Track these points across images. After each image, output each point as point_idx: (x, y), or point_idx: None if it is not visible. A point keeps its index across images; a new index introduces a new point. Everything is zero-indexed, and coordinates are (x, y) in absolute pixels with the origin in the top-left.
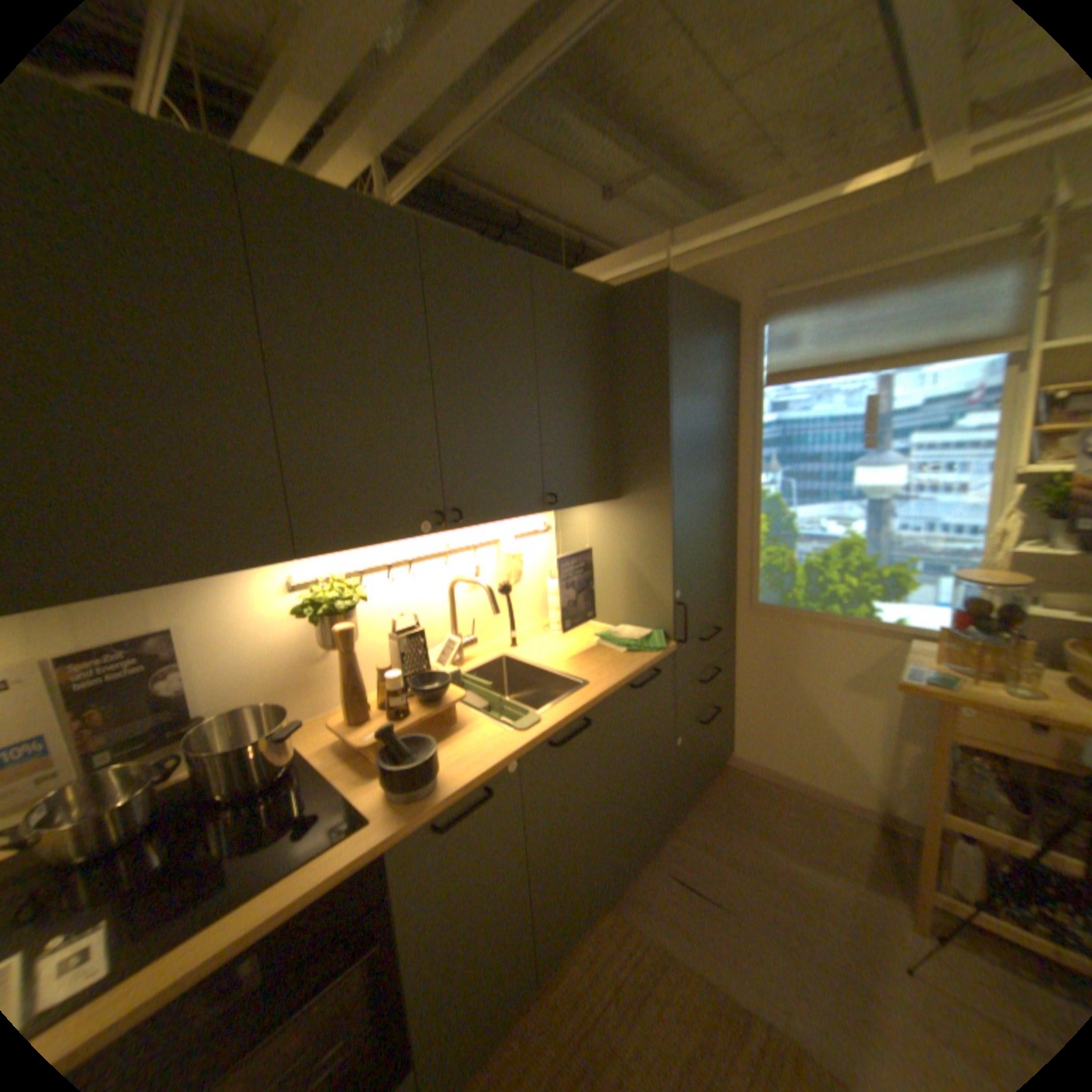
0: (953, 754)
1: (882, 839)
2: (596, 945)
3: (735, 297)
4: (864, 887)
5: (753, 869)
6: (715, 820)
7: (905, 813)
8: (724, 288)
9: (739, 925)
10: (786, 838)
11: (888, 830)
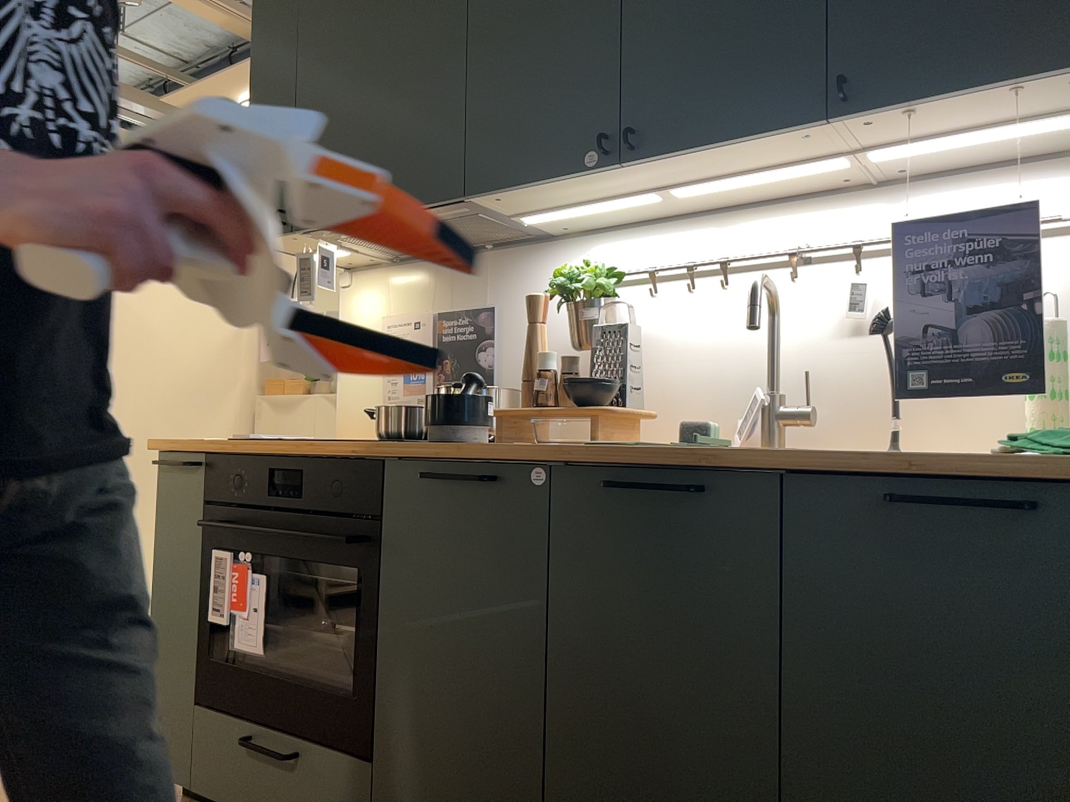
0: None
1: None
2: None
3: None
4: None
5: None
6: None
7: None
8: None
9: None
10: None
11: None
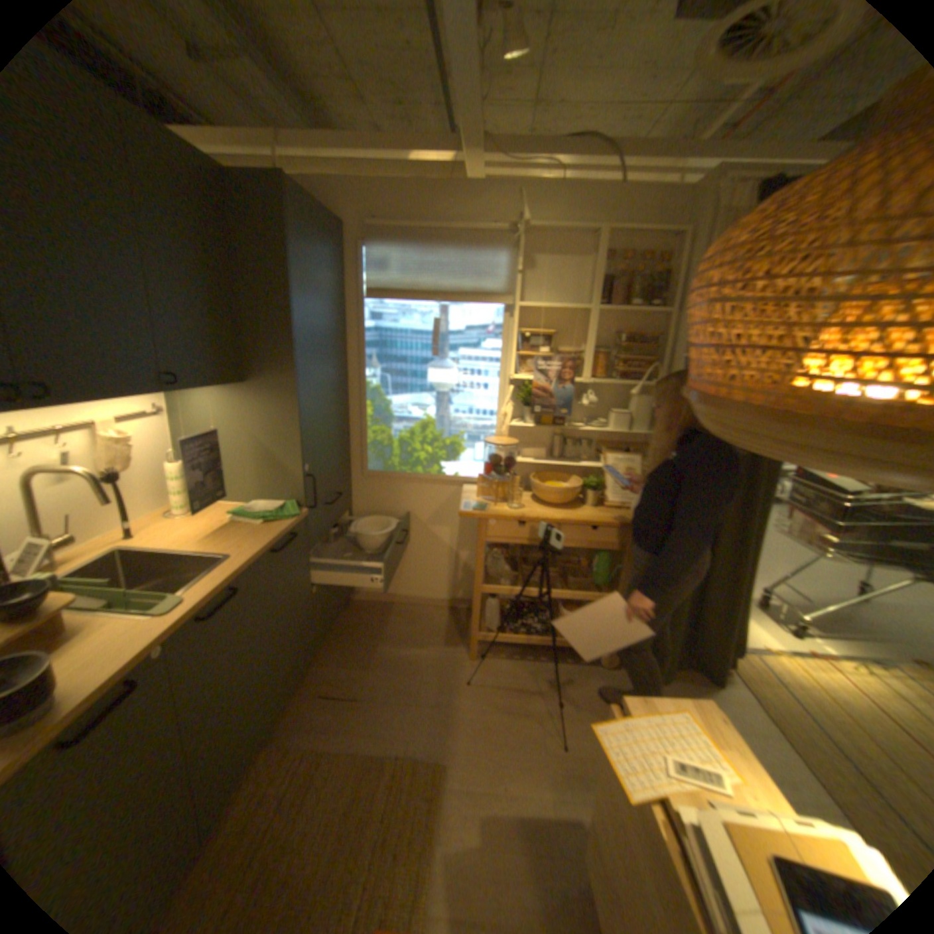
0: (485, 549)
1: (449, 615)
2: (255, 780)
3: (339, 216)
4: (442, 647)
5: (375, 665)
6: (344, 643)
7: (461, 595)
8: (329, 205)
9: (369, 707)
10: (395, 636)
11: (452, 609)
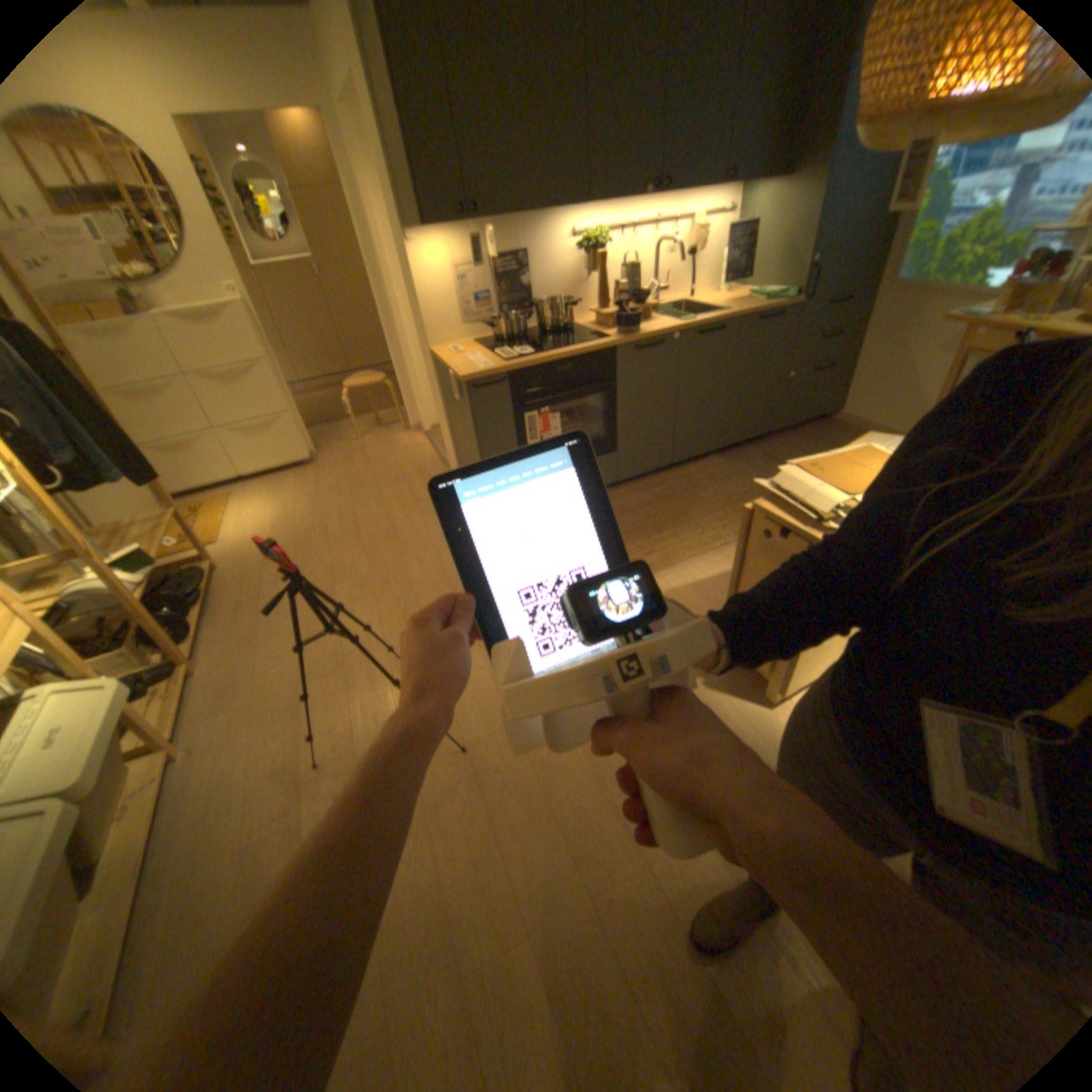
0: (959, 363)
1: None
2: (704, 464)
3: None
4: None
5: None
6: (803, 439)
7: None
8: None
9: None
10: None
11: None
